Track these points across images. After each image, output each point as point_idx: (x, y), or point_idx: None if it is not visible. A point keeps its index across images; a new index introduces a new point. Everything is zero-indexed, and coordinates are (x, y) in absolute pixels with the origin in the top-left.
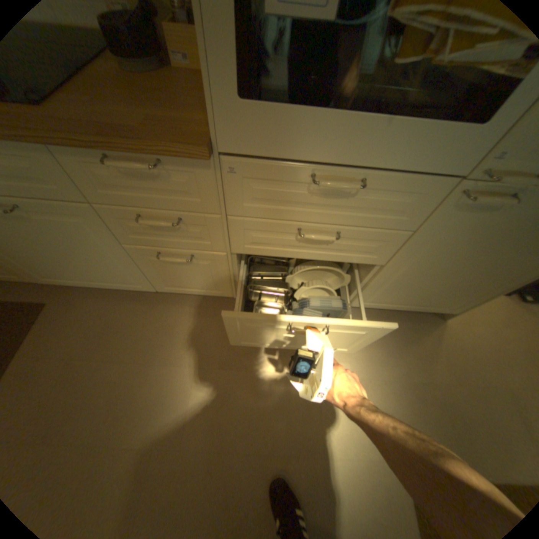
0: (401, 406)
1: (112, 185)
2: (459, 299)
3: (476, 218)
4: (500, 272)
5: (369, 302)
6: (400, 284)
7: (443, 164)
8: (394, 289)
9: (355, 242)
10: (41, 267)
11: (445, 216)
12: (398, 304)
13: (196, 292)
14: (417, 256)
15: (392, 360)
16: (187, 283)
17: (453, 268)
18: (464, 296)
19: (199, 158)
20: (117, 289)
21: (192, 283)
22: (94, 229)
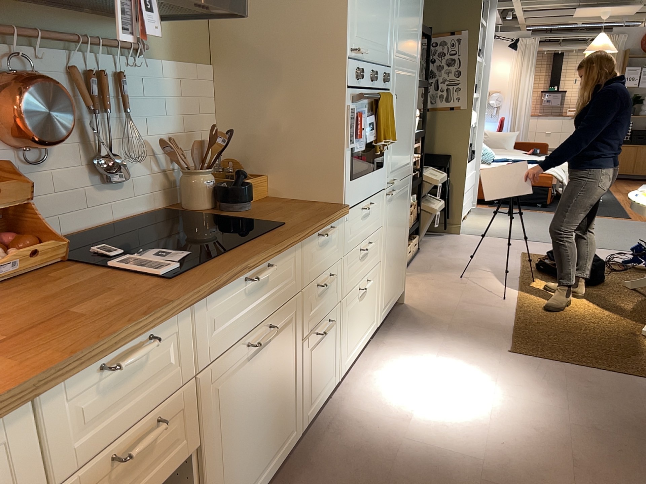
0: (462, 340)
1: (313, 261)
2: (401, 271)
3: (391, 206)
4: (402, 236)
5: (382, 309)
6: (387, 274)
7: (381, 185)
8: (386, 282)
9: (373, 246)
10: (234, 479)
11: (386, 209)
12: (390, 300)
13: (322, 398)
14: (386, 243)
15: (426, 333)
16: (320, 381)
17: (394, 244)
18: (401, 266)
19: (345, 215)
20: (275, 470)
21: (323, 378)
22: (293, 329)
